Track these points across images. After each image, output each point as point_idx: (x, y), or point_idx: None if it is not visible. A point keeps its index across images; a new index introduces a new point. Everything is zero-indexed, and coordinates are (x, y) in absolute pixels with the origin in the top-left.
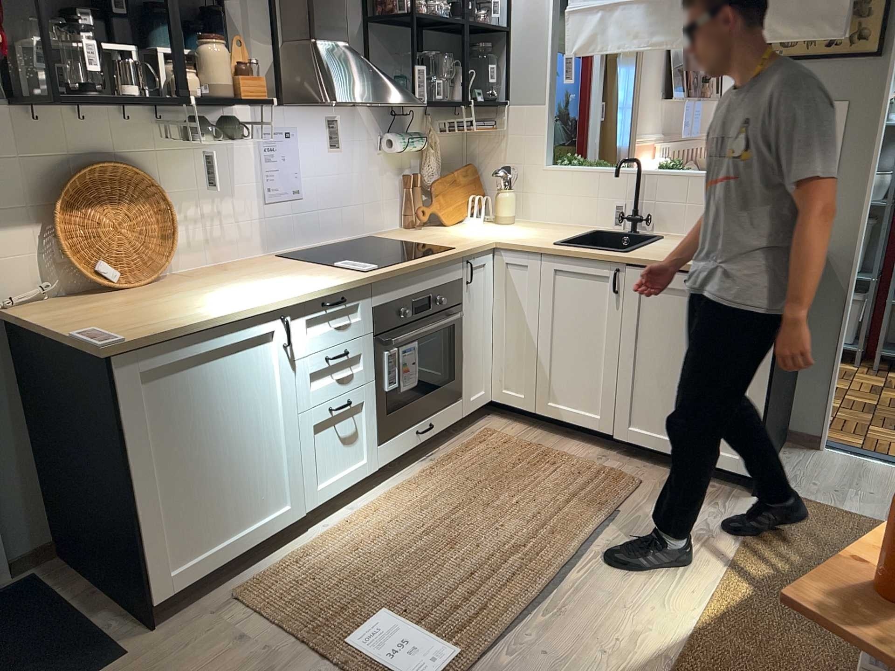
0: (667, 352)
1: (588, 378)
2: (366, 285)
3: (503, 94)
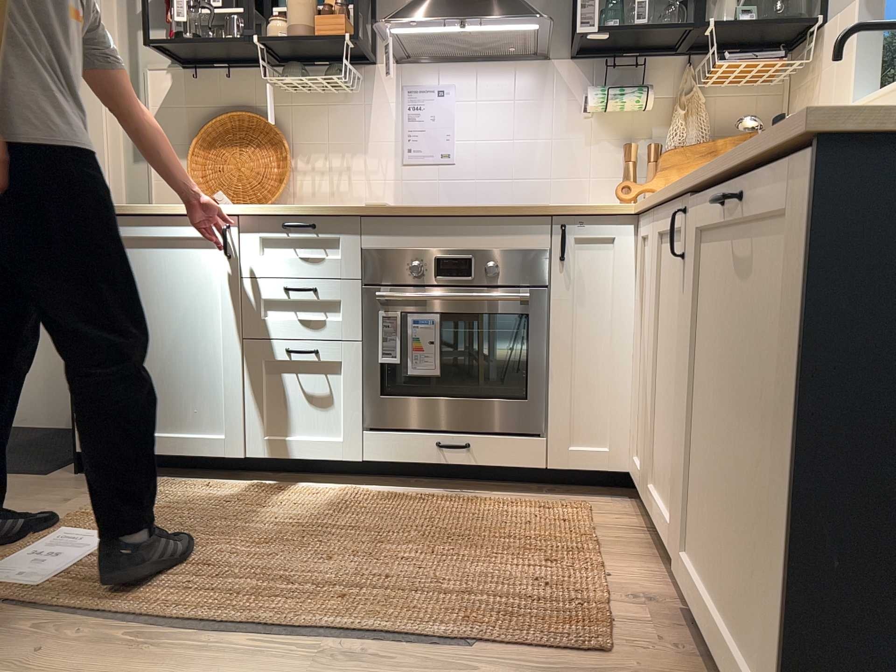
0: (720, 384)
1: (675, 440)
2: (349, 217)
3: (819, 12)
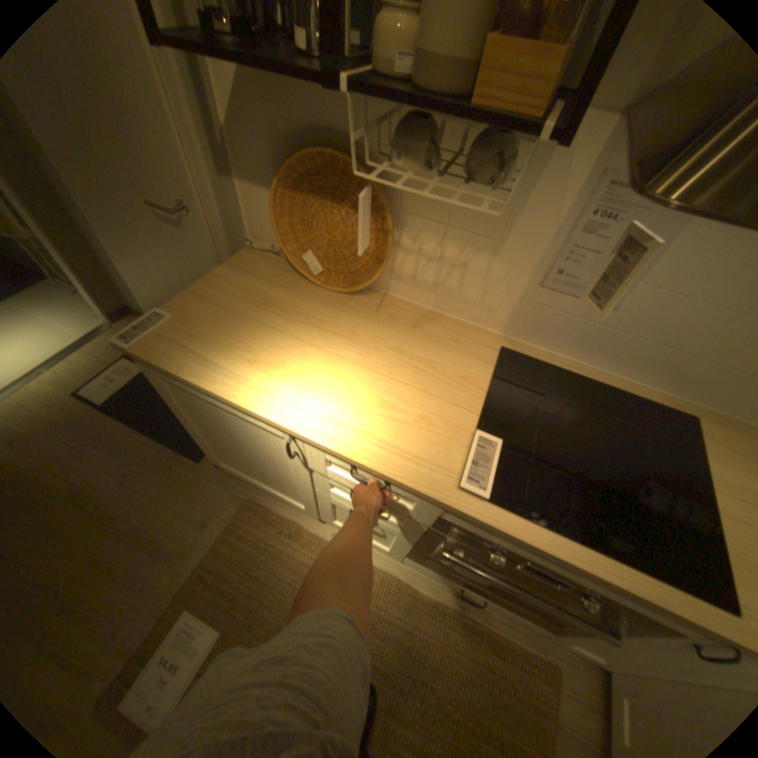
0: None
1: None
2: (436, 500)
3: None
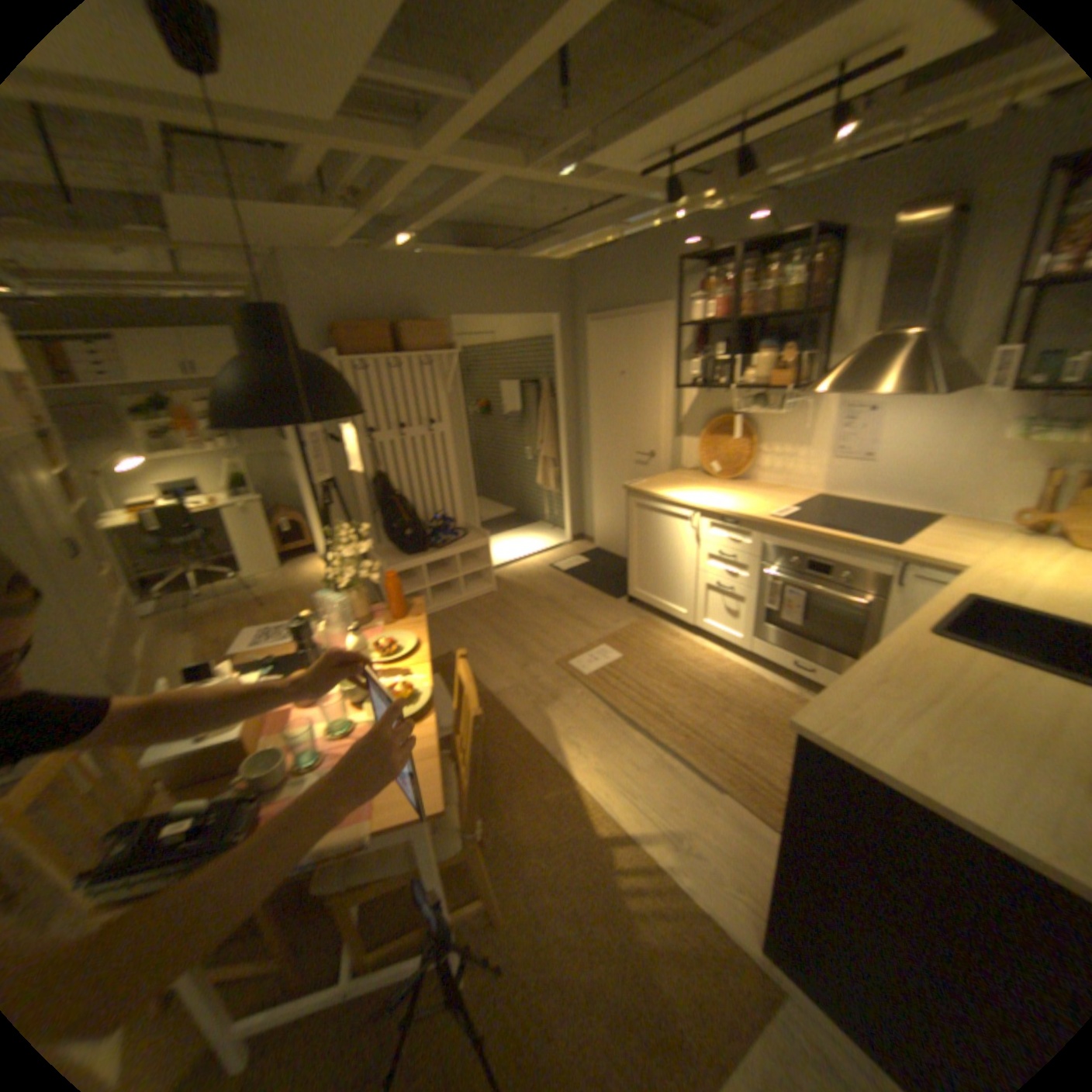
0: None
1: None
2: (758, 523)
3: None
